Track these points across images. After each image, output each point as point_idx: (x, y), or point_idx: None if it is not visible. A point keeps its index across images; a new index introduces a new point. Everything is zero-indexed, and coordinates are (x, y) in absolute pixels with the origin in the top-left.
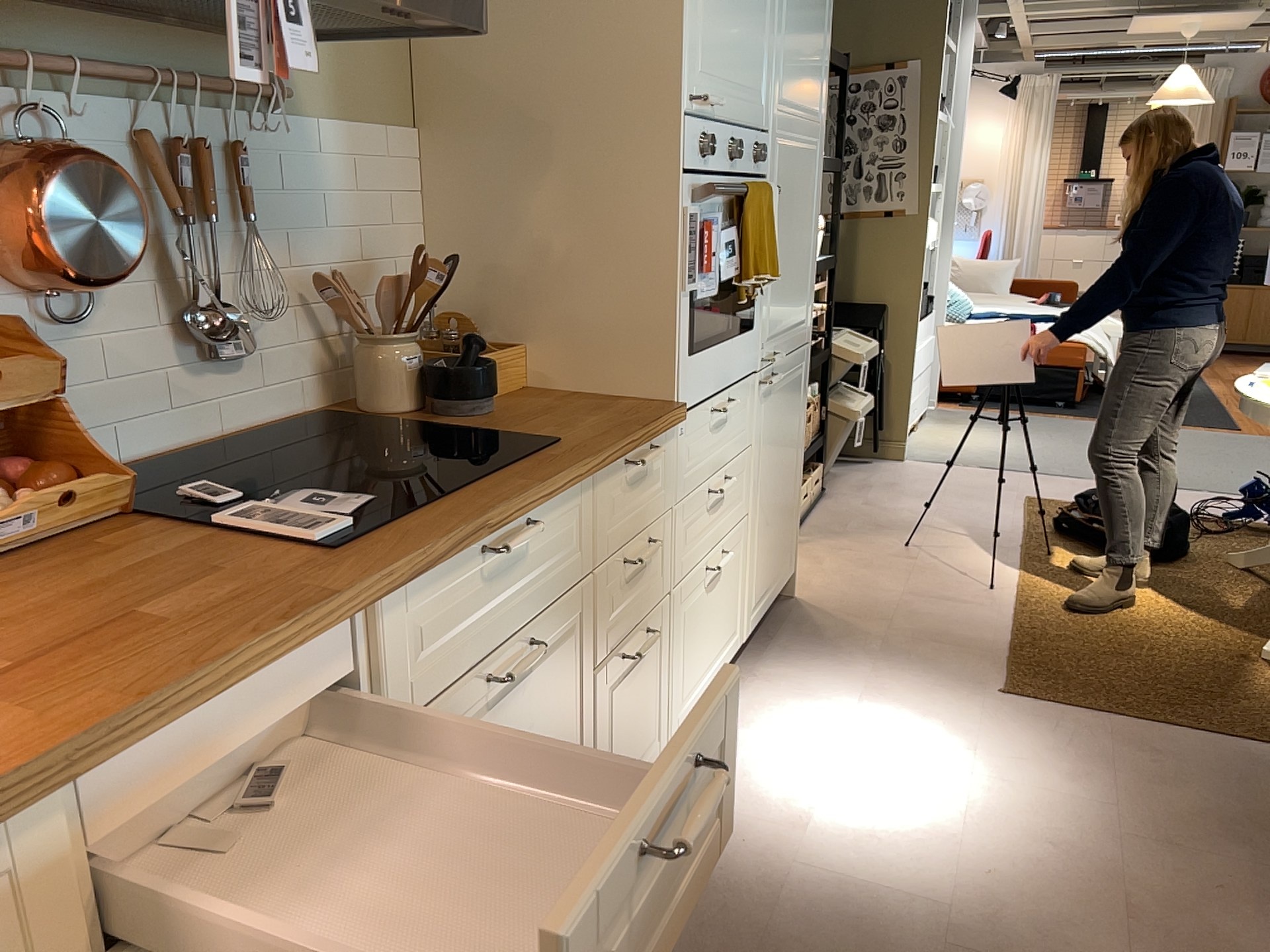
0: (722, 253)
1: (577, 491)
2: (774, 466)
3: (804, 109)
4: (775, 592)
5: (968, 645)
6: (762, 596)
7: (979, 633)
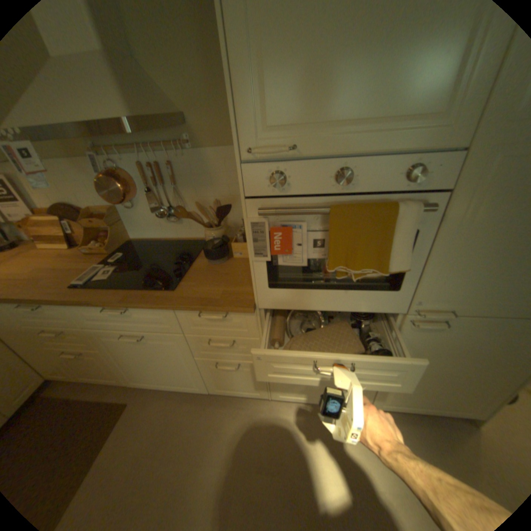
0: (309, 244)
1: (162, 310)
2: (440, 366)
3: None
4: (434, 413)
5: None
6: (407, 406)
7: None
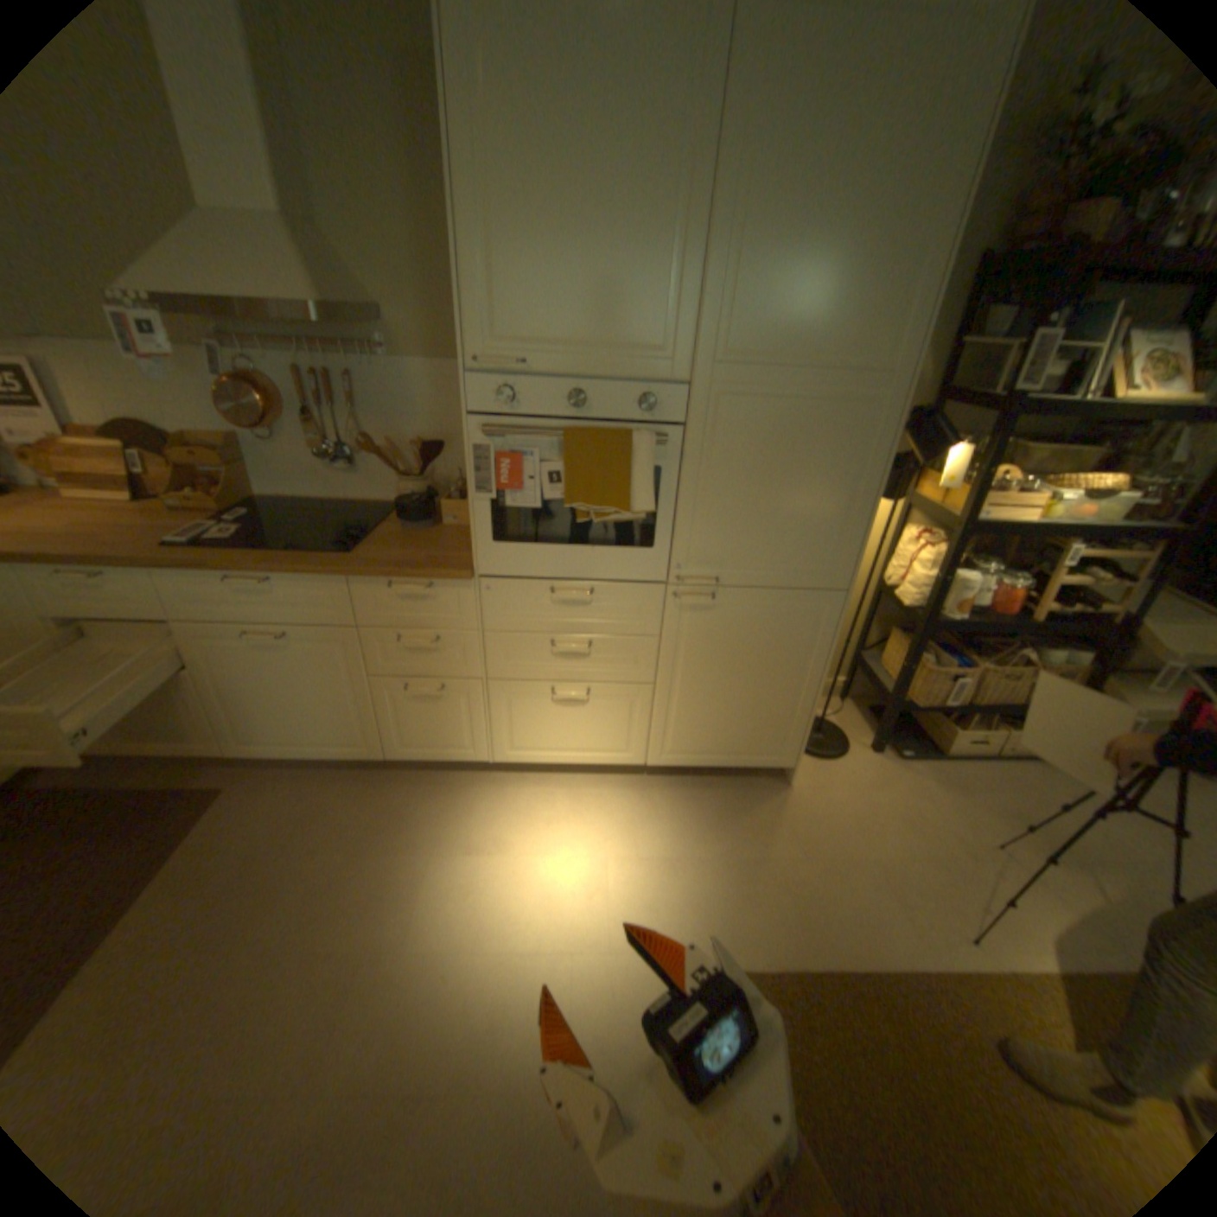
0: (542, 478)
1: (327, 581)
2: (718, 668)
3: (816, 356)
4: (728, 762)
5: (809, 934)
6: (691, 752)
7: (847, 943)
